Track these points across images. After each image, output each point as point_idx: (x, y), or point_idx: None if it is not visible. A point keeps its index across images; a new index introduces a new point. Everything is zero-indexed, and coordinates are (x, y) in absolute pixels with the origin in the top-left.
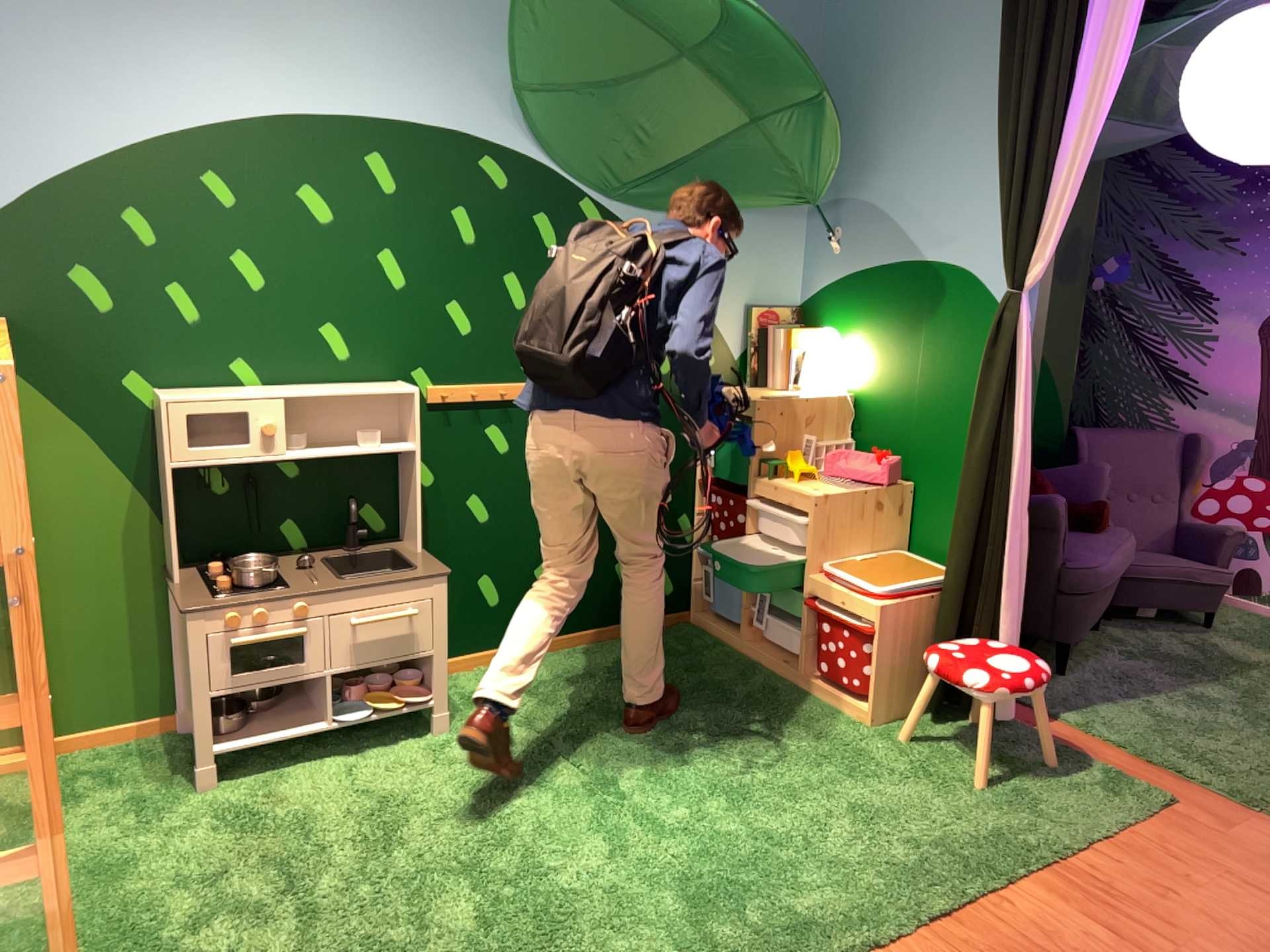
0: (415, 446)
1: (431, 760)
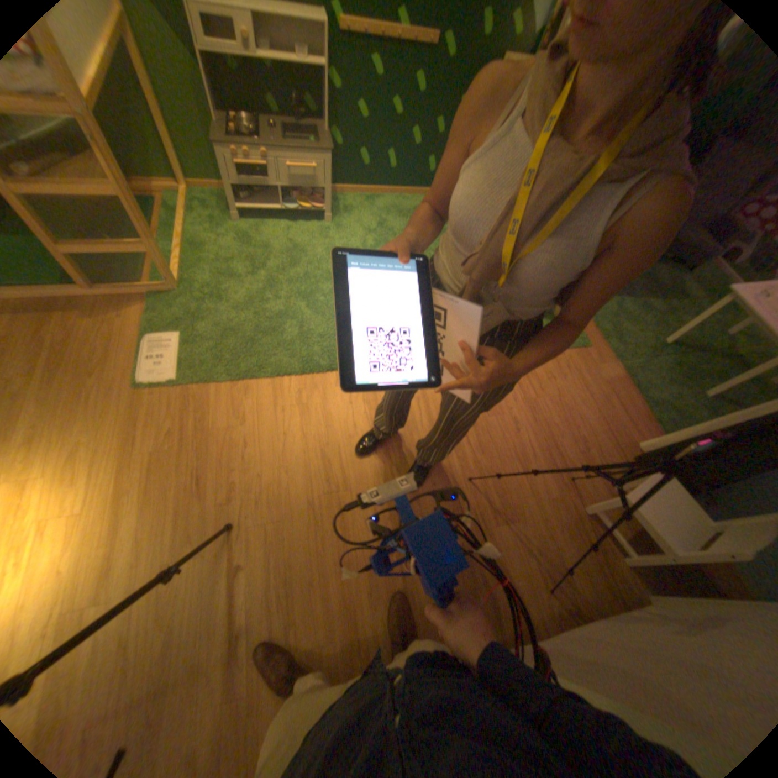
0: (323, 65)
1: (316, 237)
